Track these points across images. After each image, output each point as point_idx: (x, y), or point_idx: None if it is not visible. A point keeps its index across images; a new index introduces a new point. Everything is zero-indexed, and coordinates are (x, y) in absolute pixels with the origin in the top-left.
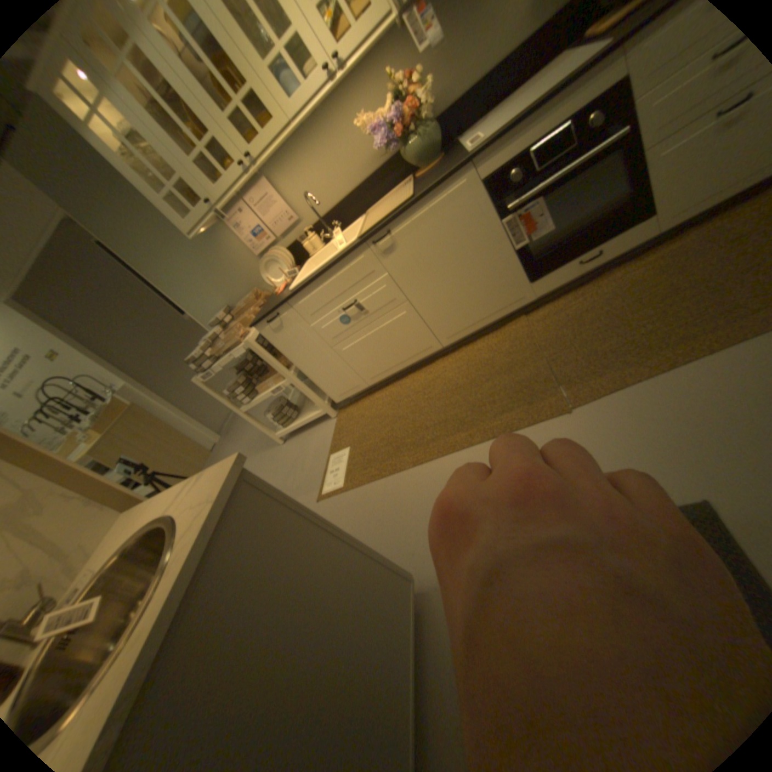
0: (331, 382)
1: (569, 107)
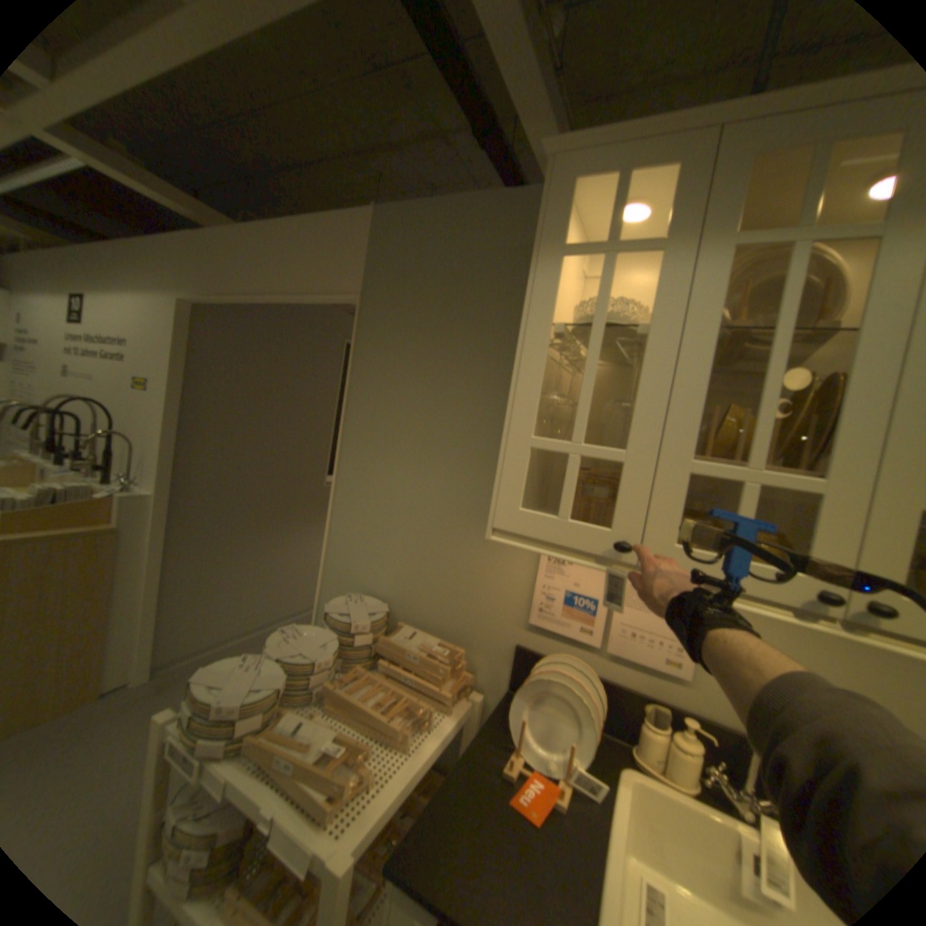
0: None
1: None
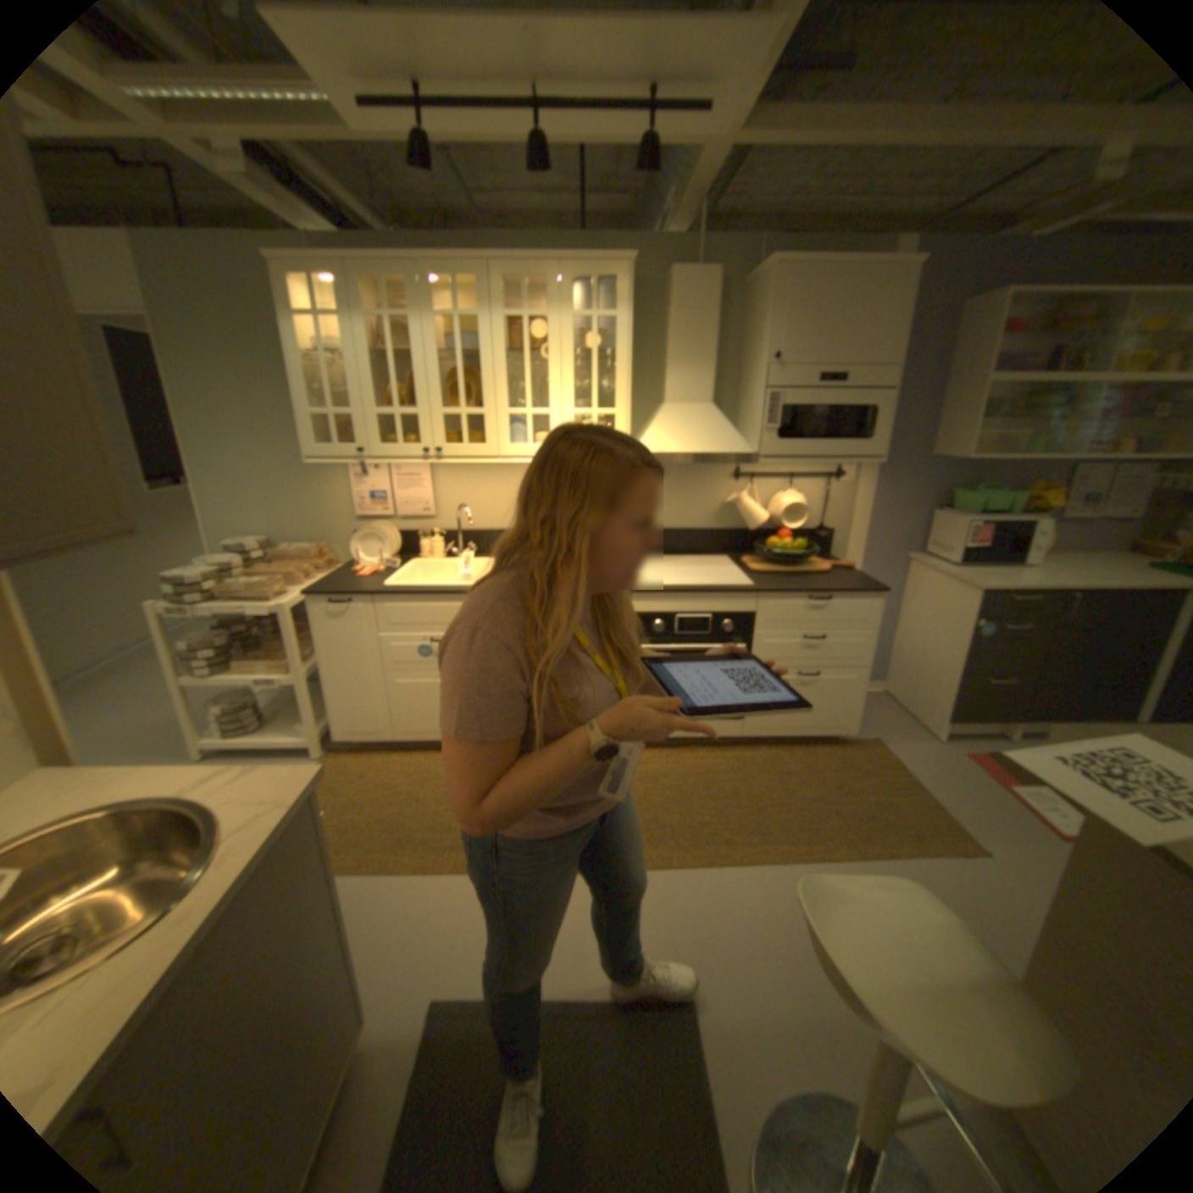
0: (349, 711)
1: (714, 607)
